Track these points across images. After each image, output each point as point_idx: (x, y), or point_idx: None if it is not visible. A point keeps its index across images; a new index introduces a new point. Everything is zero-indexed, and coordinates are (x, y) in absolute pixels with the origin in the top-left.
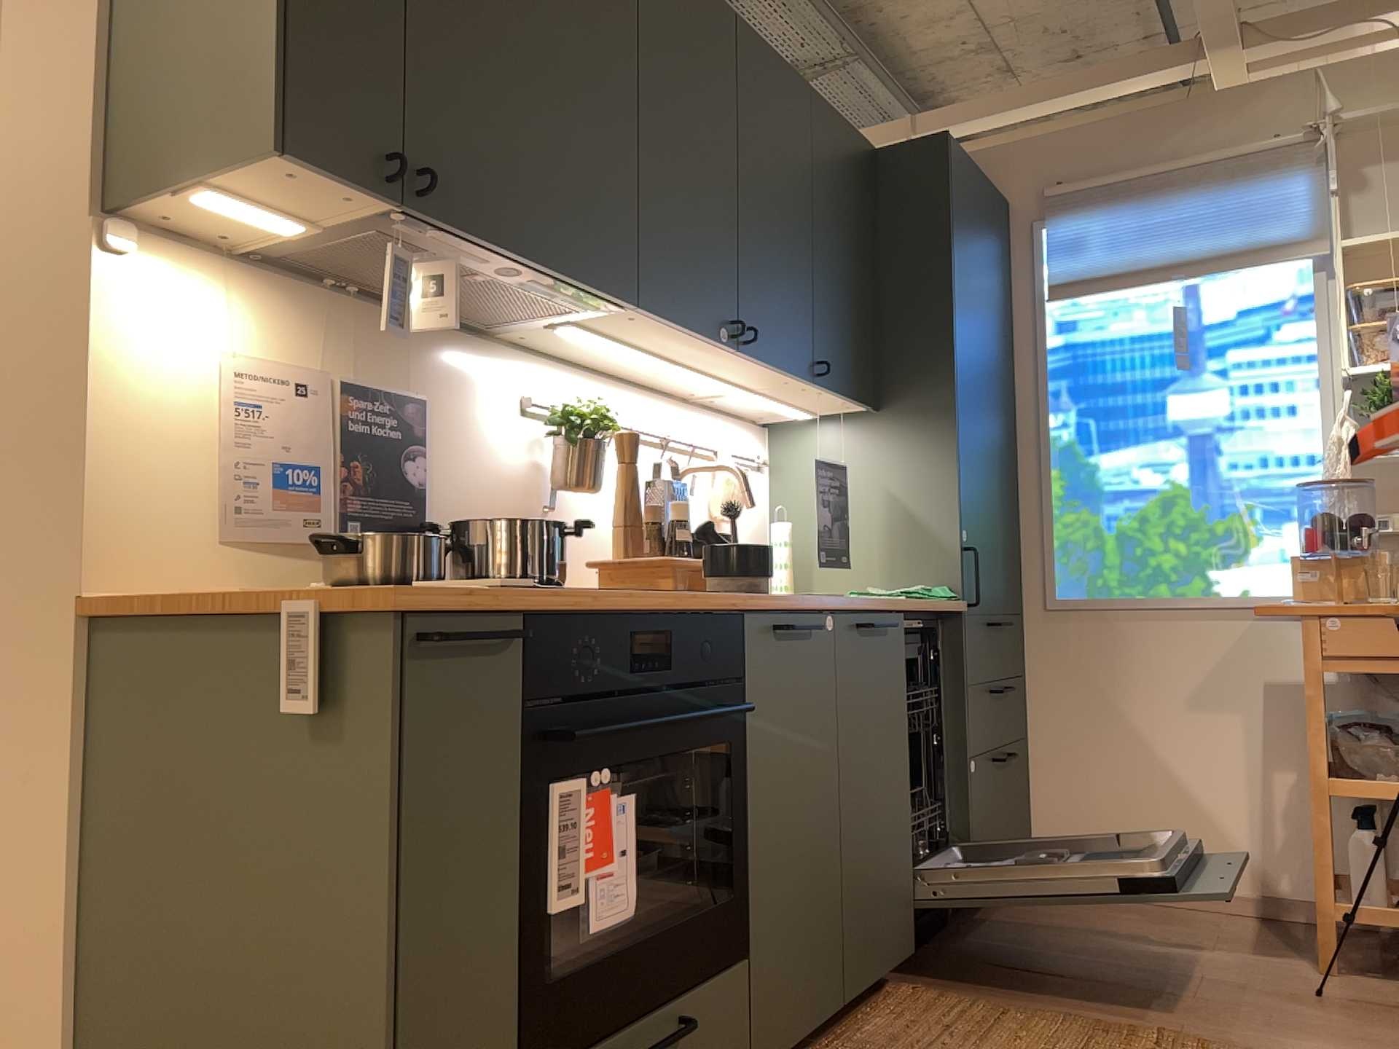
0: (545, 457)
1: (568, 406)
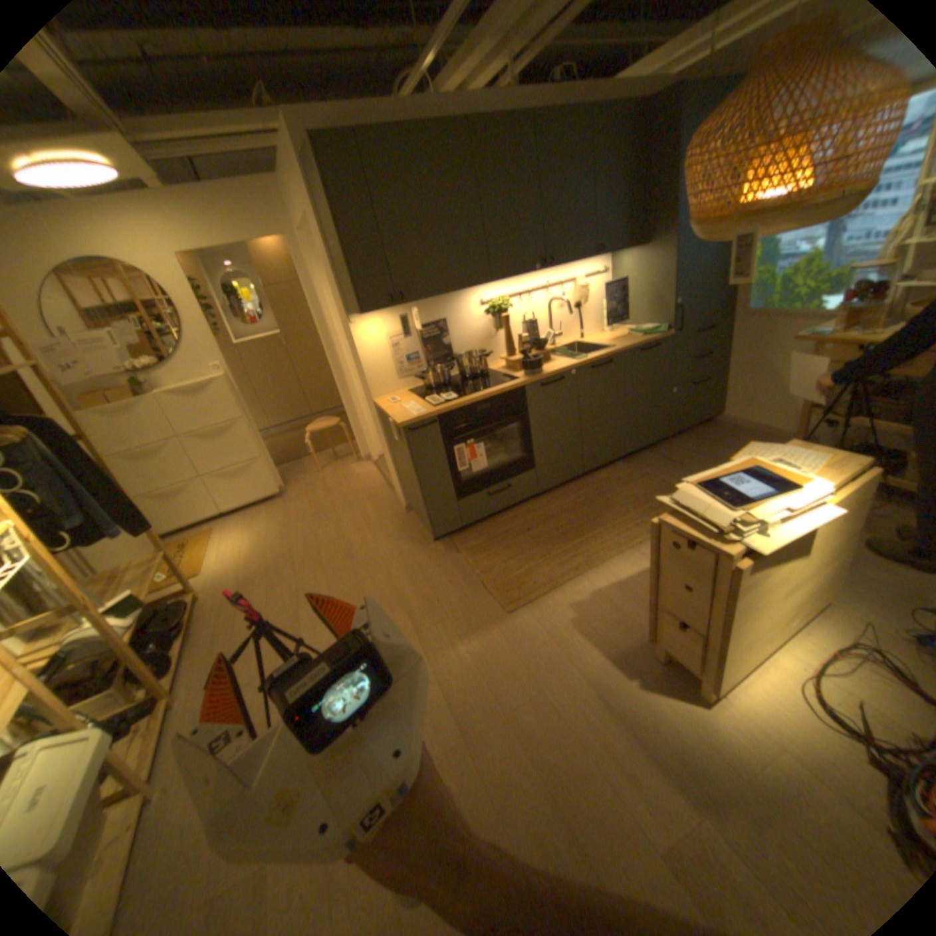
0: (490, 319)
1: (491, 303)
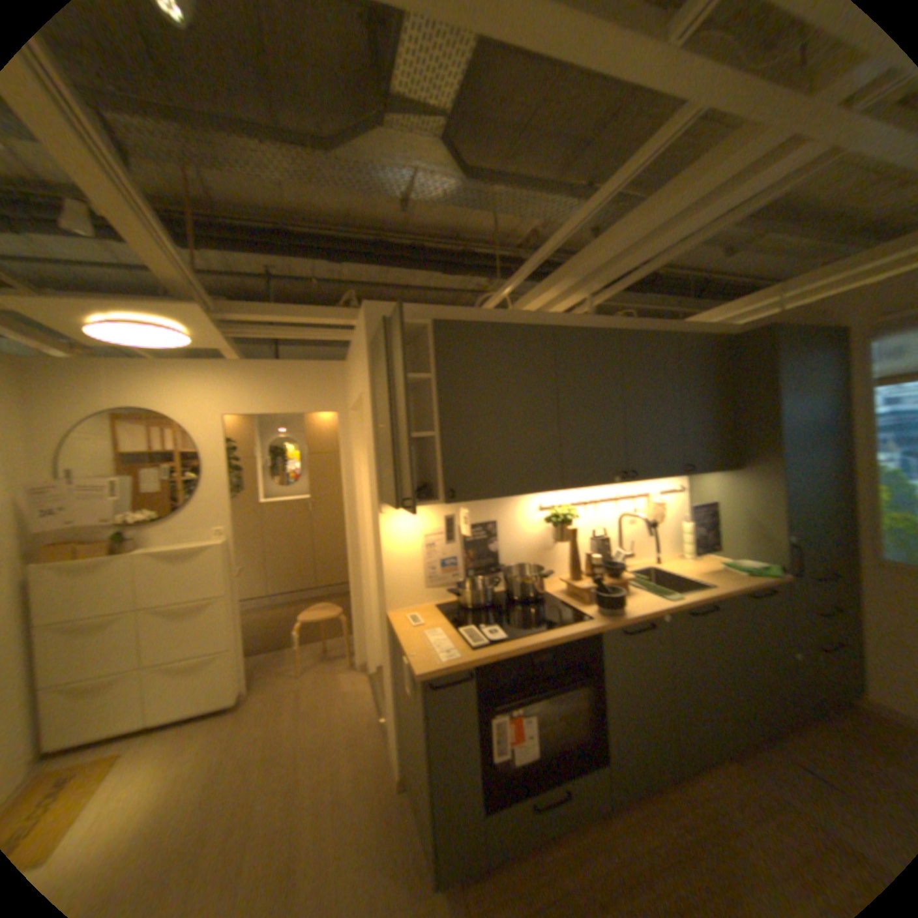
0: (550, 526)
1: (555, 509)
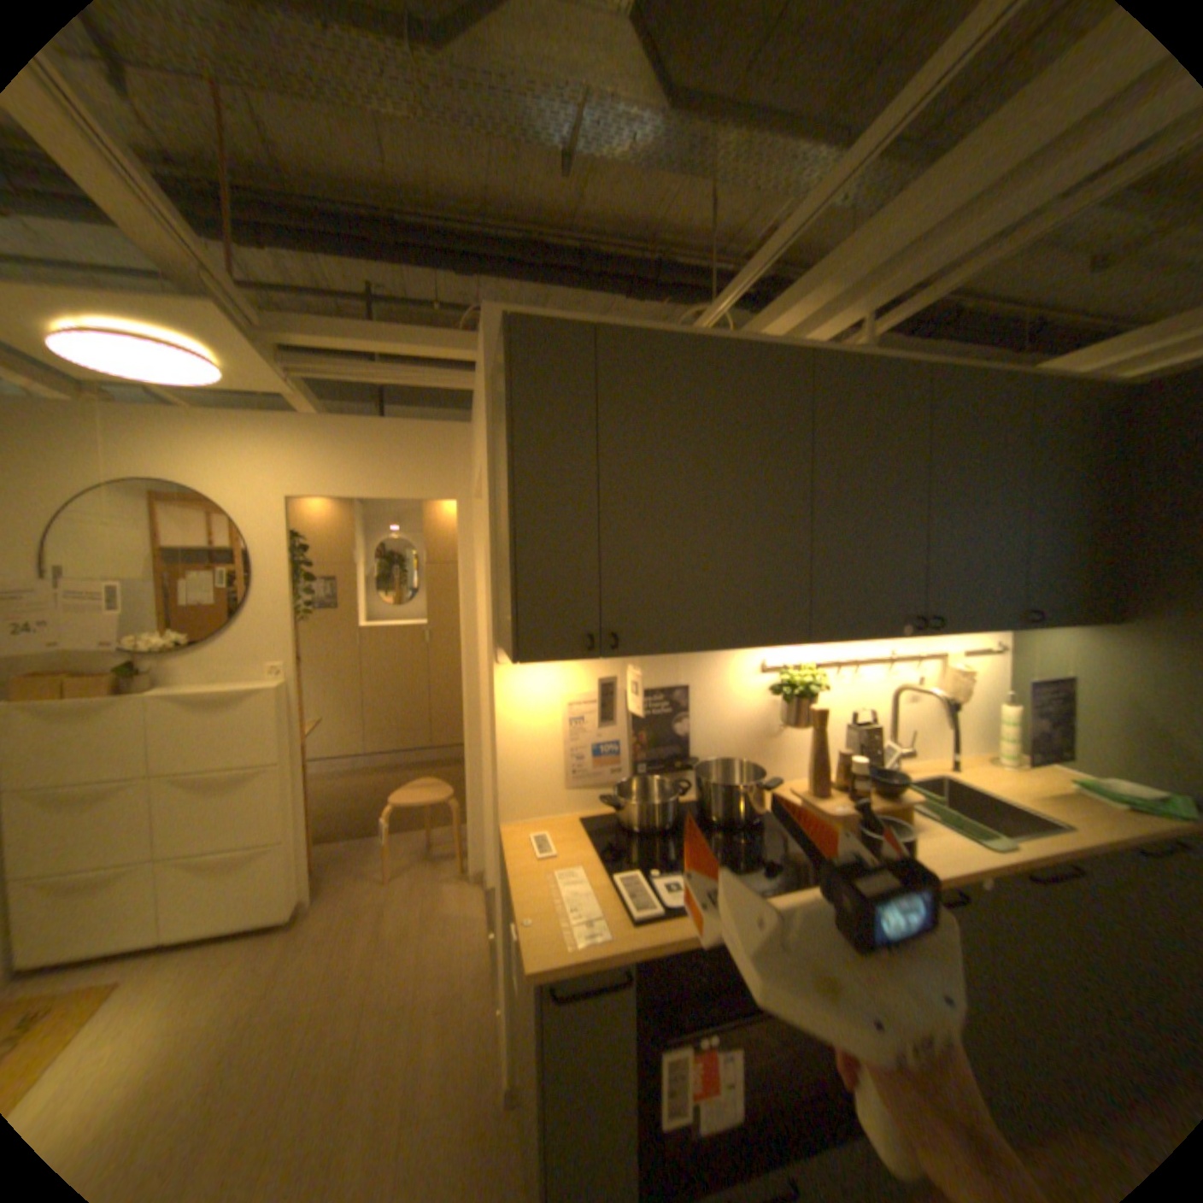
0: (779, 699)
1: (790, 672)
